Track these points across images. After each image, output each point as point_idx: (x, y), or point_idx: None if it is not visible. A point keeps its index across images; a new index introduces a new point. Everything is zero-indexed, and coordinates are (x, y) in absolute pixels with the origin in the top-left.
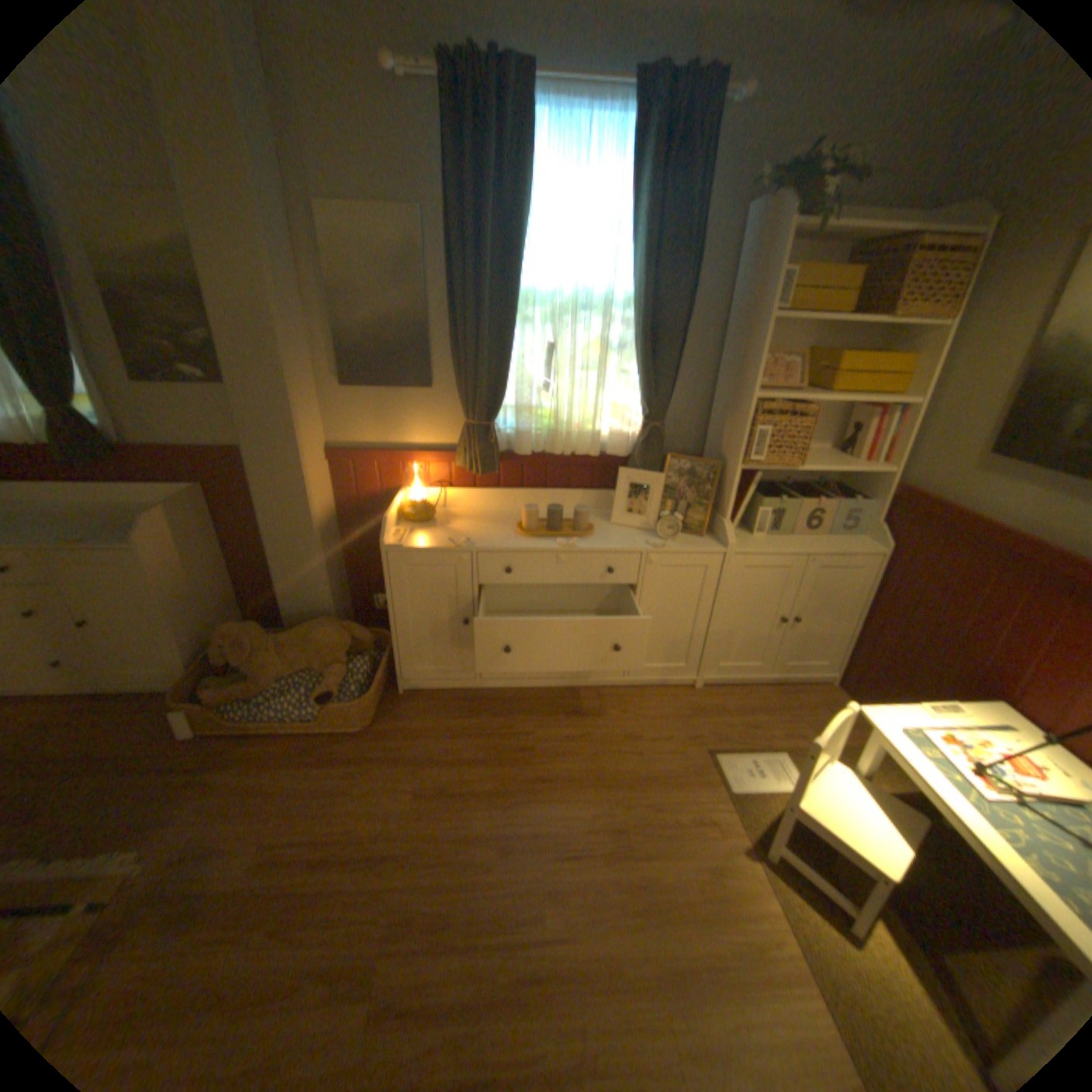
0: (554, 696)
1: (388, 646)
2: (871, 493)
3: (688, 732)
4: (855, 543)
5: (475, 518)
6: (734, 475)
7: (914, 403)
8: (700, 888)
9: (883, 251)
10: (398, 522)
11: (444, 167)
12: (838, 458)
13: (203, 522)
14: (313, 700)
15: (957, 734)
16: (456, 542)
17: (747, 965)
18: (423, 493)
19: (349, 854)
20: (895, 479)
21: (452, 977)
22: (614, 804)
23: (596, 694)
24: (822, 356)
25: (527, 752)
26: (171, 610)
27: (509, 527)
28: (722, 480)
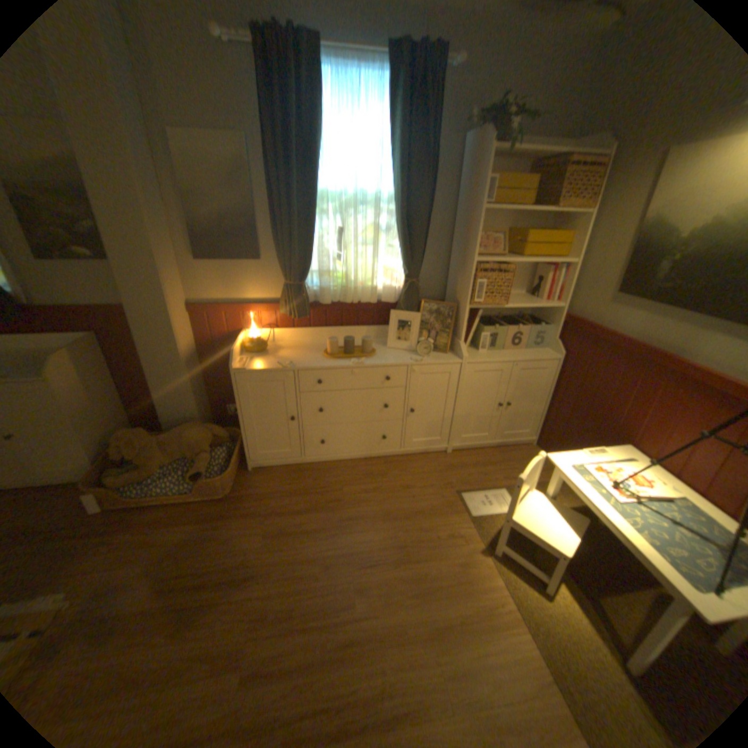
0: (355, 464)
1: (239, 439)
2: (550, 321)
3: (443, 481)
4: (542, 353)
5: (295, 348)
6: (465, 312)
7: (573, 262)
8: (454, 576)
9: (550, 165)
10: (241, 353)
11: (260, 105)
12: (529, 299)
13: (98, 359)
14: (188, 478)
15: (603, 466)
16: (283, 364)
17: (484, 619)
18: (257, 332)
19: (220, 579)
20: (564, 311)
21: (296, 649)
22: (397, 530)
23: (383, 461)
24: (516, 233)
25: (338, 502)
26: (78, 423)
27: (319, 353)
28: (458, 315)
